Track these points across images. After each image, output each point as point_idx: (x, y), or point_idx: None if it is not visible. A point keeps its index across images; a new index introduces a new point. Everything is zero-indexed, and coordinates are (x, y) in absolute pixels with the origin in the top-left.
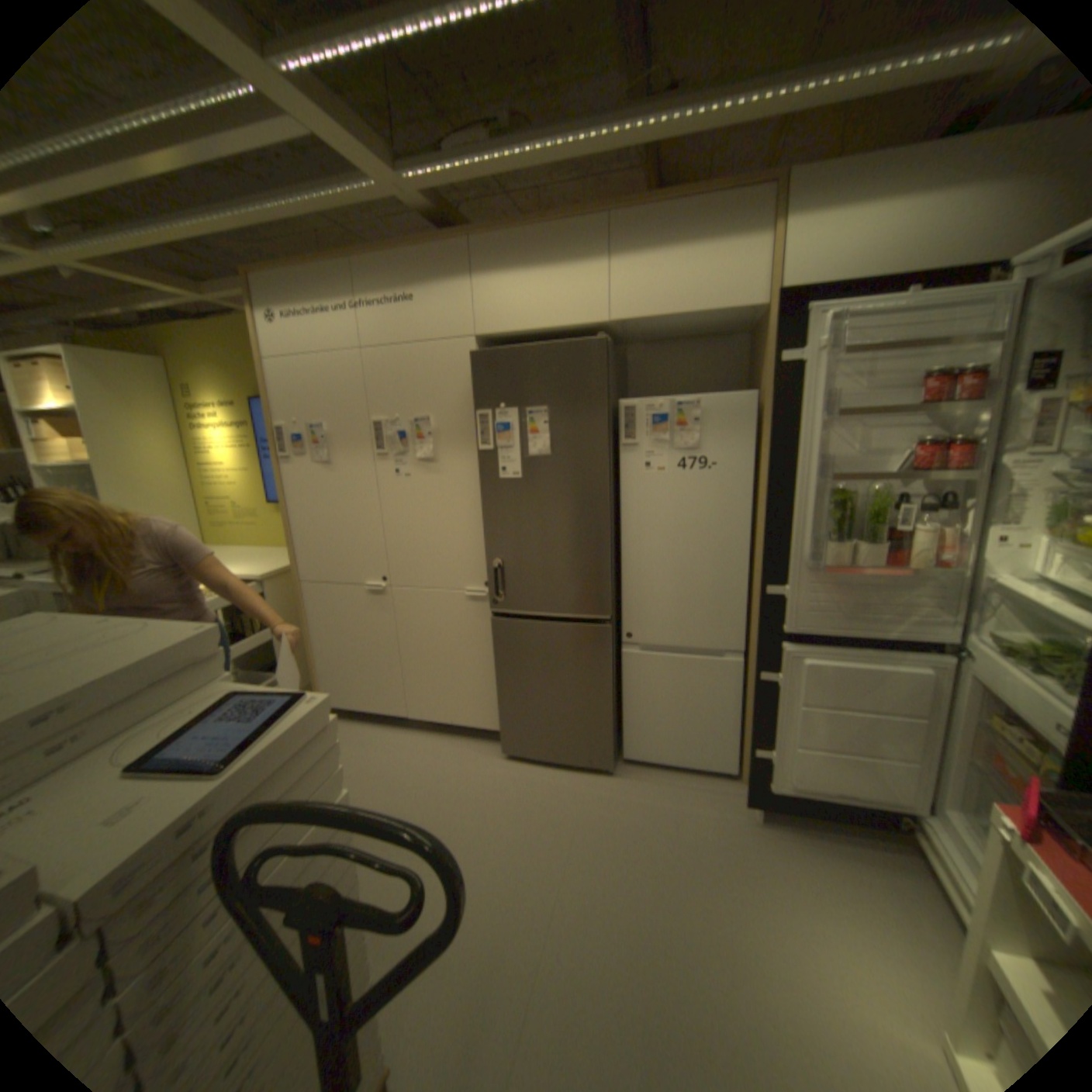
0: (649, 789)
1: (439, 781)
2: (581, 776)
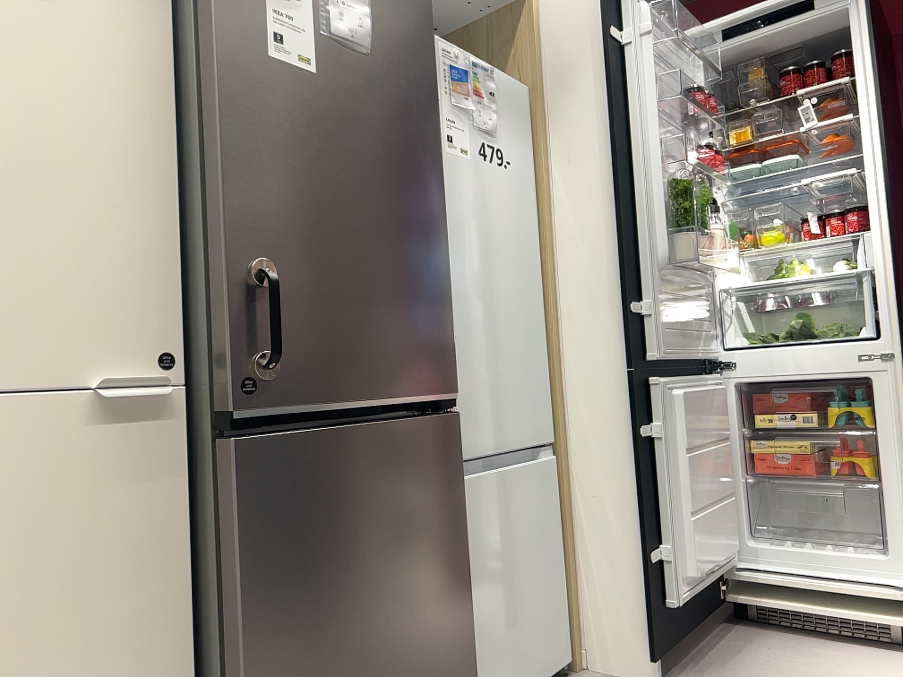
0: None
1: None
2: None
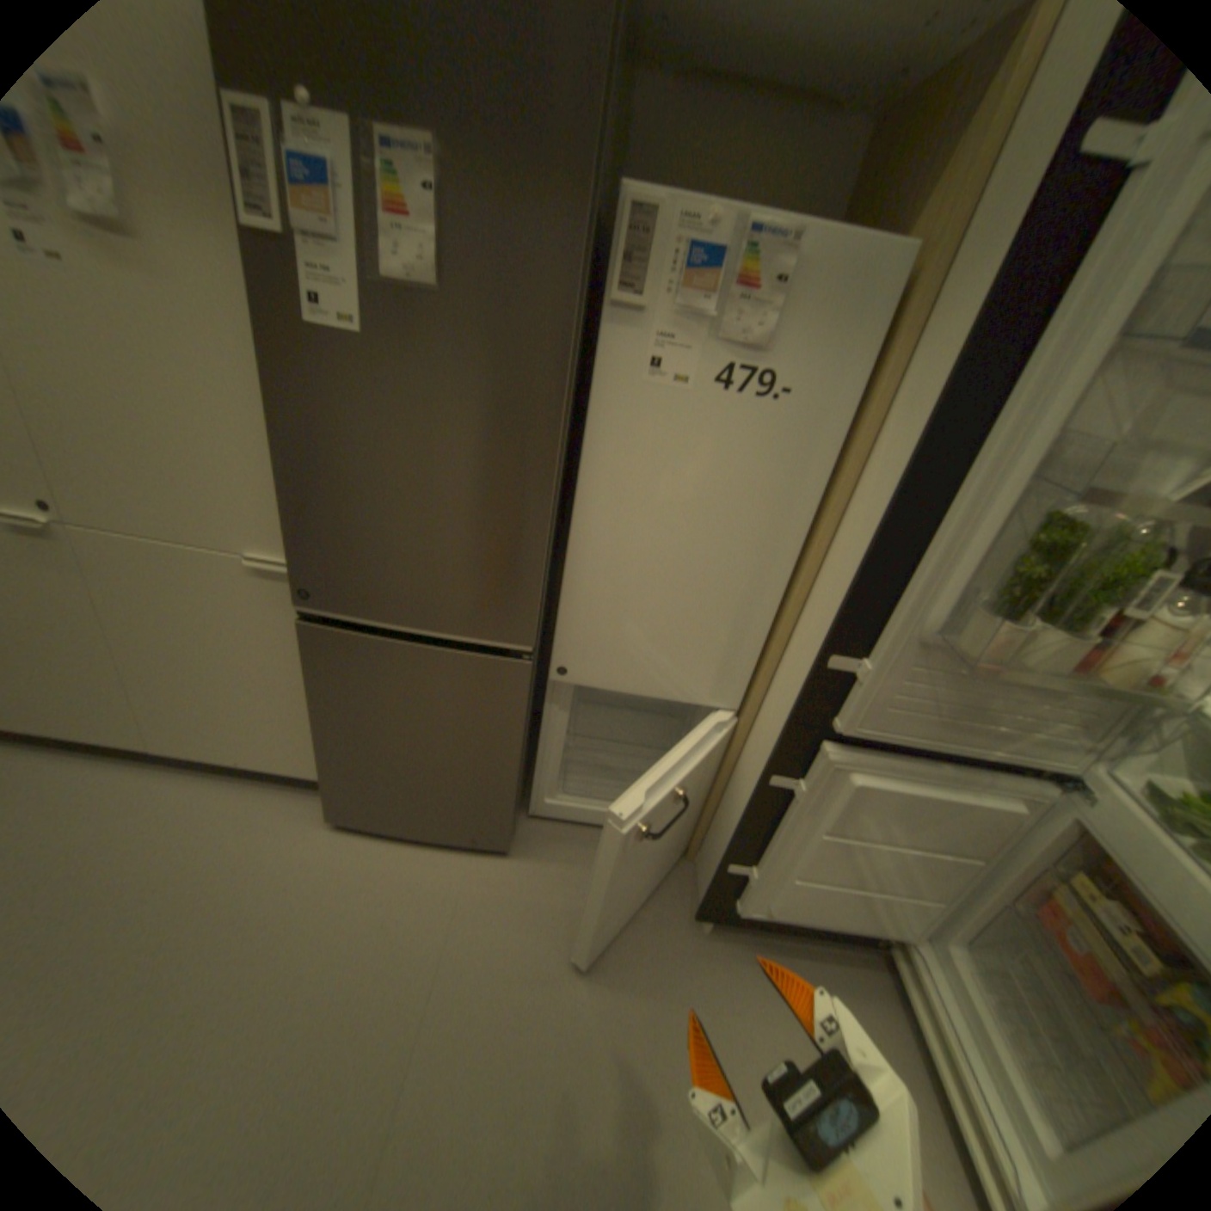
0: (559, 877)
1: (195, 882)
2: (456, 857)
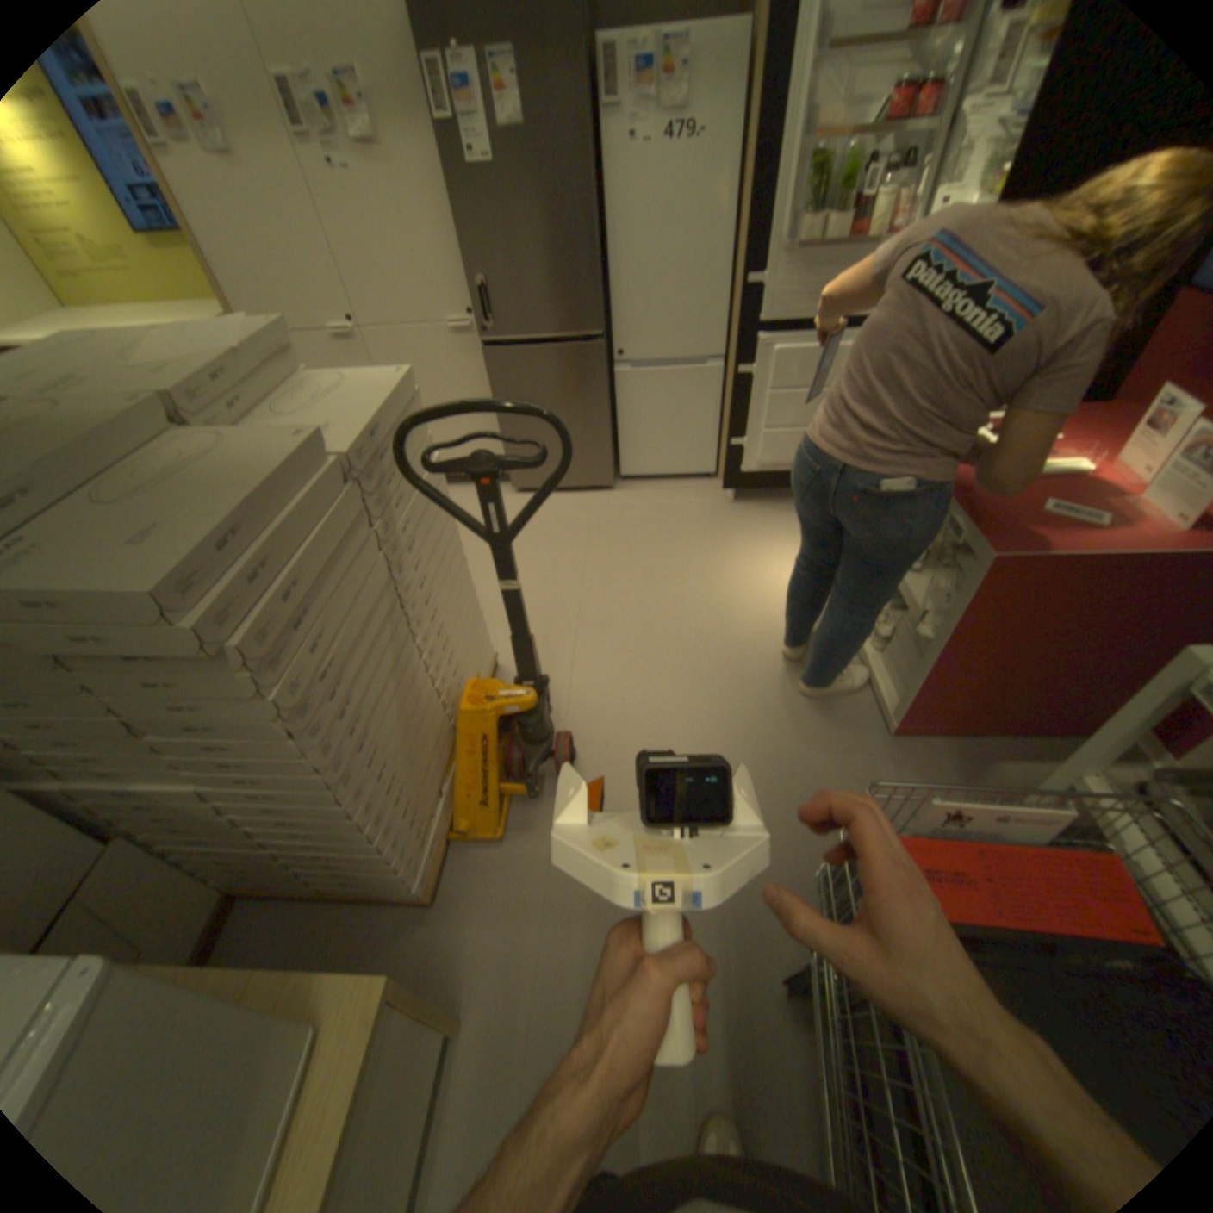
0: (645, 495)
1: None
2: (586, 495)
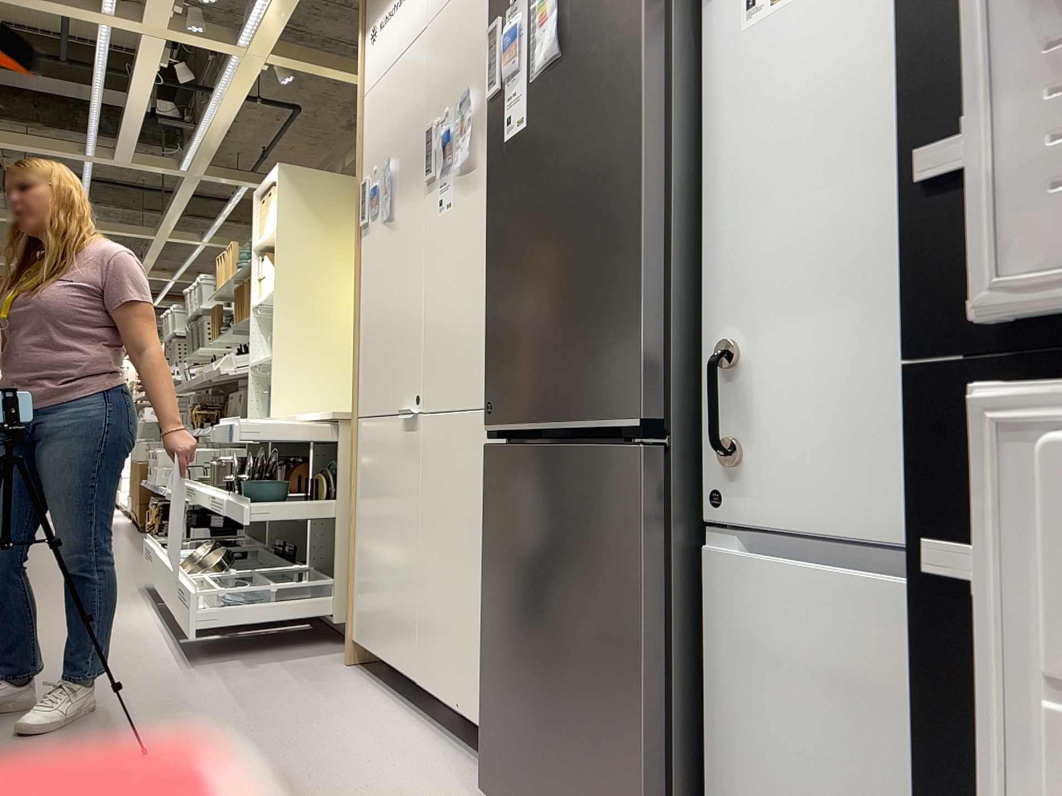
0: None
1: (345, 790)
2: None
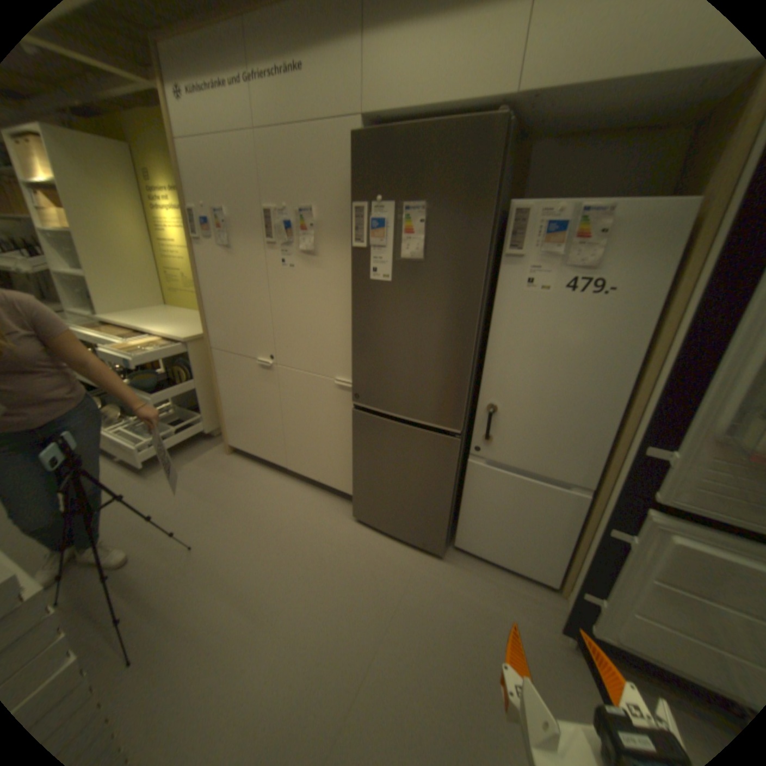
0: (472, 581)
1: (298, 530)
2: (414, 552)
